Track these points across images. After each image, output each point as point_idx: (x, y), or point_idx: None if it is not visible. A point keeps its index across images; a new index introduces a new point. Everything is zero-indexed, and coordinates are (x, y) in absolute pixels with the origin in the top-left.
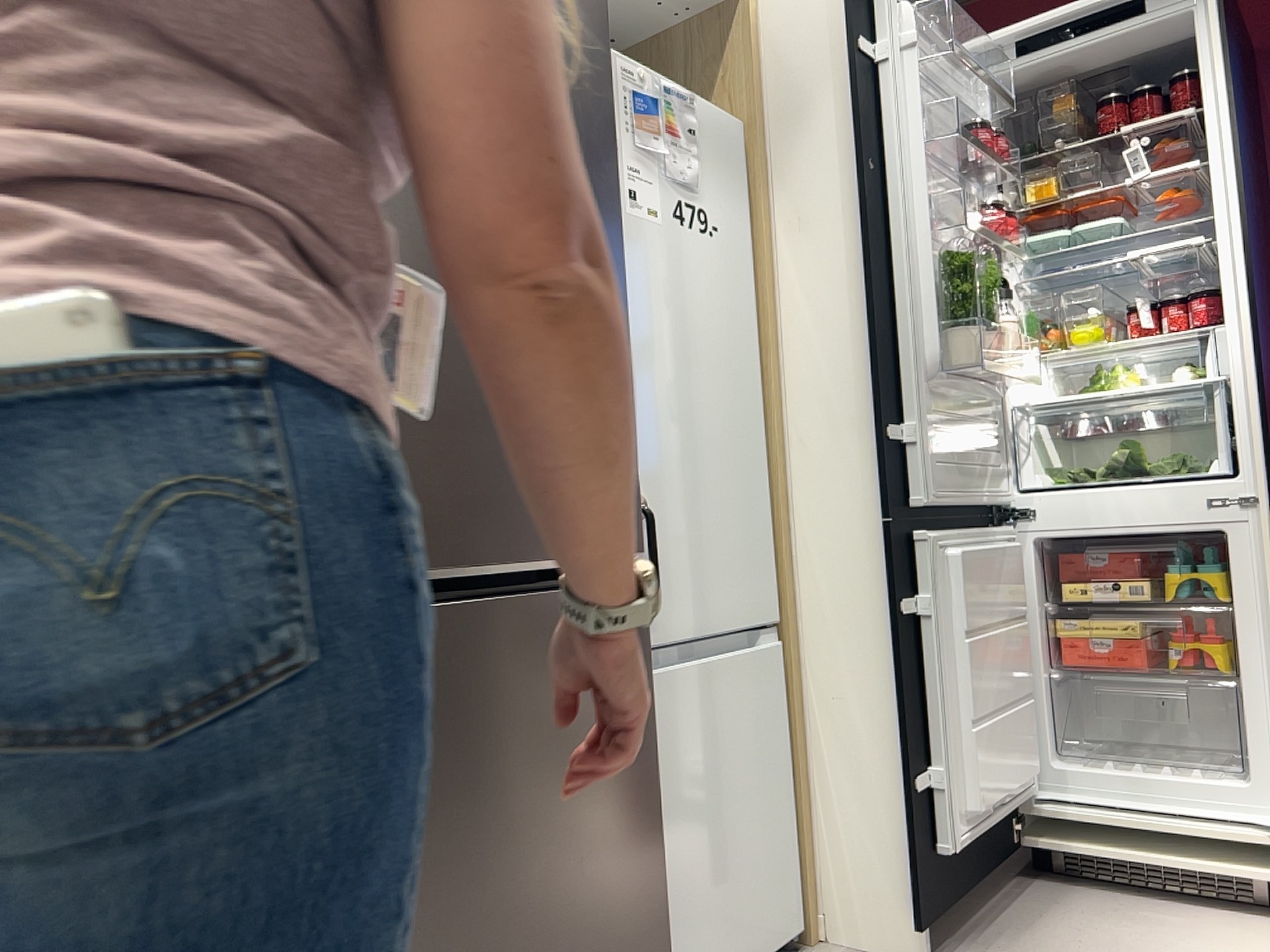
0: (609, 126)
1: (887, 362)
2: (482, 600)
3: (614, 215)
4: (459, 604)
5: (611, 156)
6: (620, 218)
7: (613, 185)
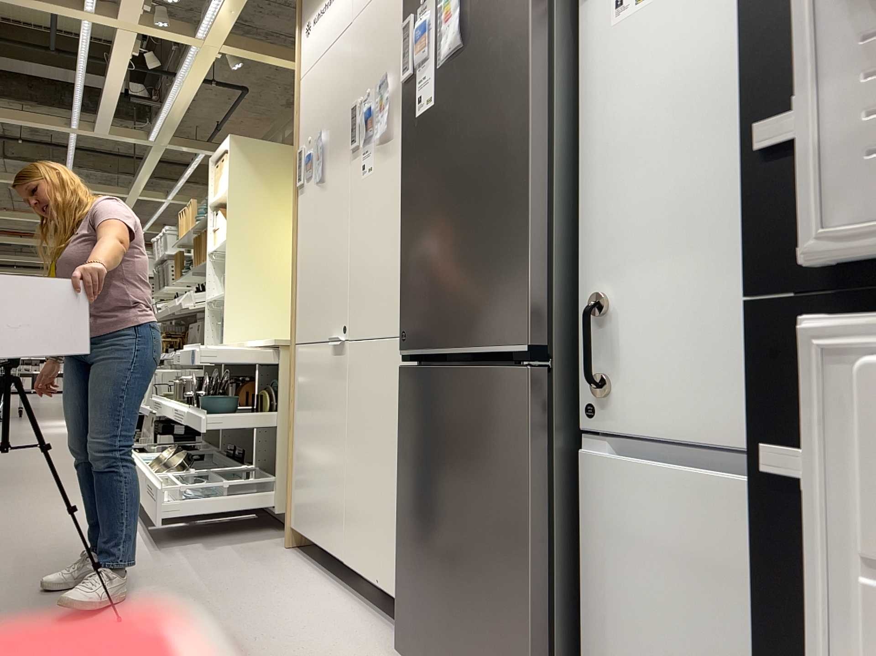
0: (525, 7)
1: (783, 3)
2: (463, 369)
3: (525, 78)
4: (454, 370)
5: (525, 31)
6: (529, 76)
7: (525, 54)
